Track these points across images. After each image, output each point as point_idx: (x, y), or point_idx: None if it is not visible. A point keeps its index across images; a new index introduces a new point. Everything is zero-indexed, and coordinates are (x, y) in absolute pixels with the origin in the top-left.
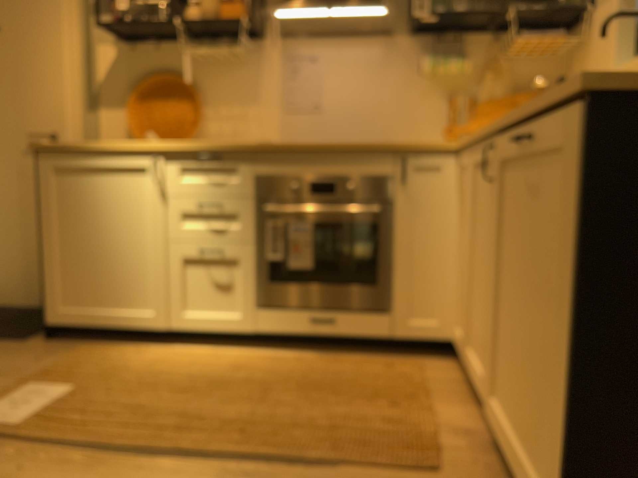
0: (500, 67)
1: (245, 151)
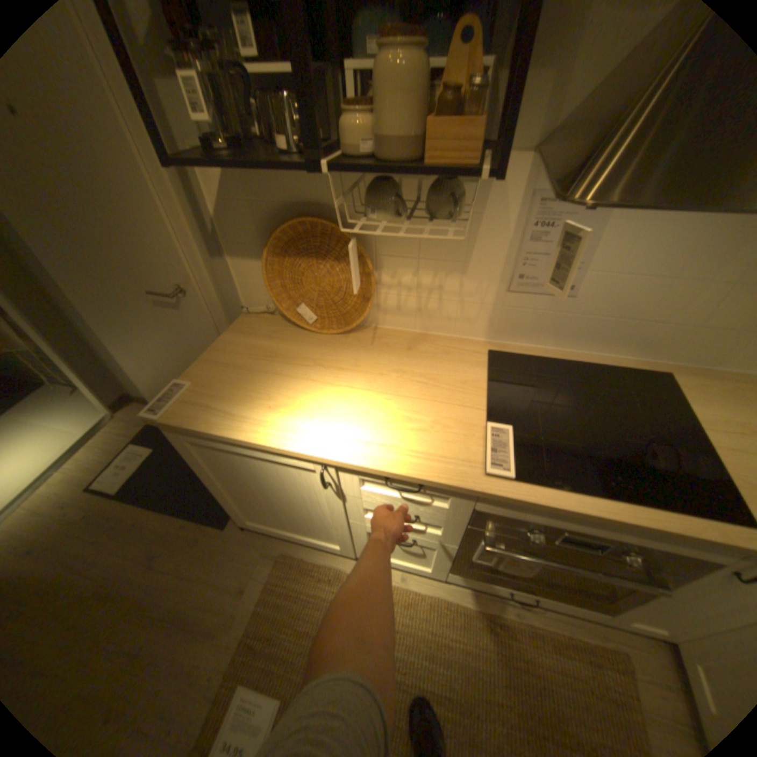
0: None
1: (468, 491)
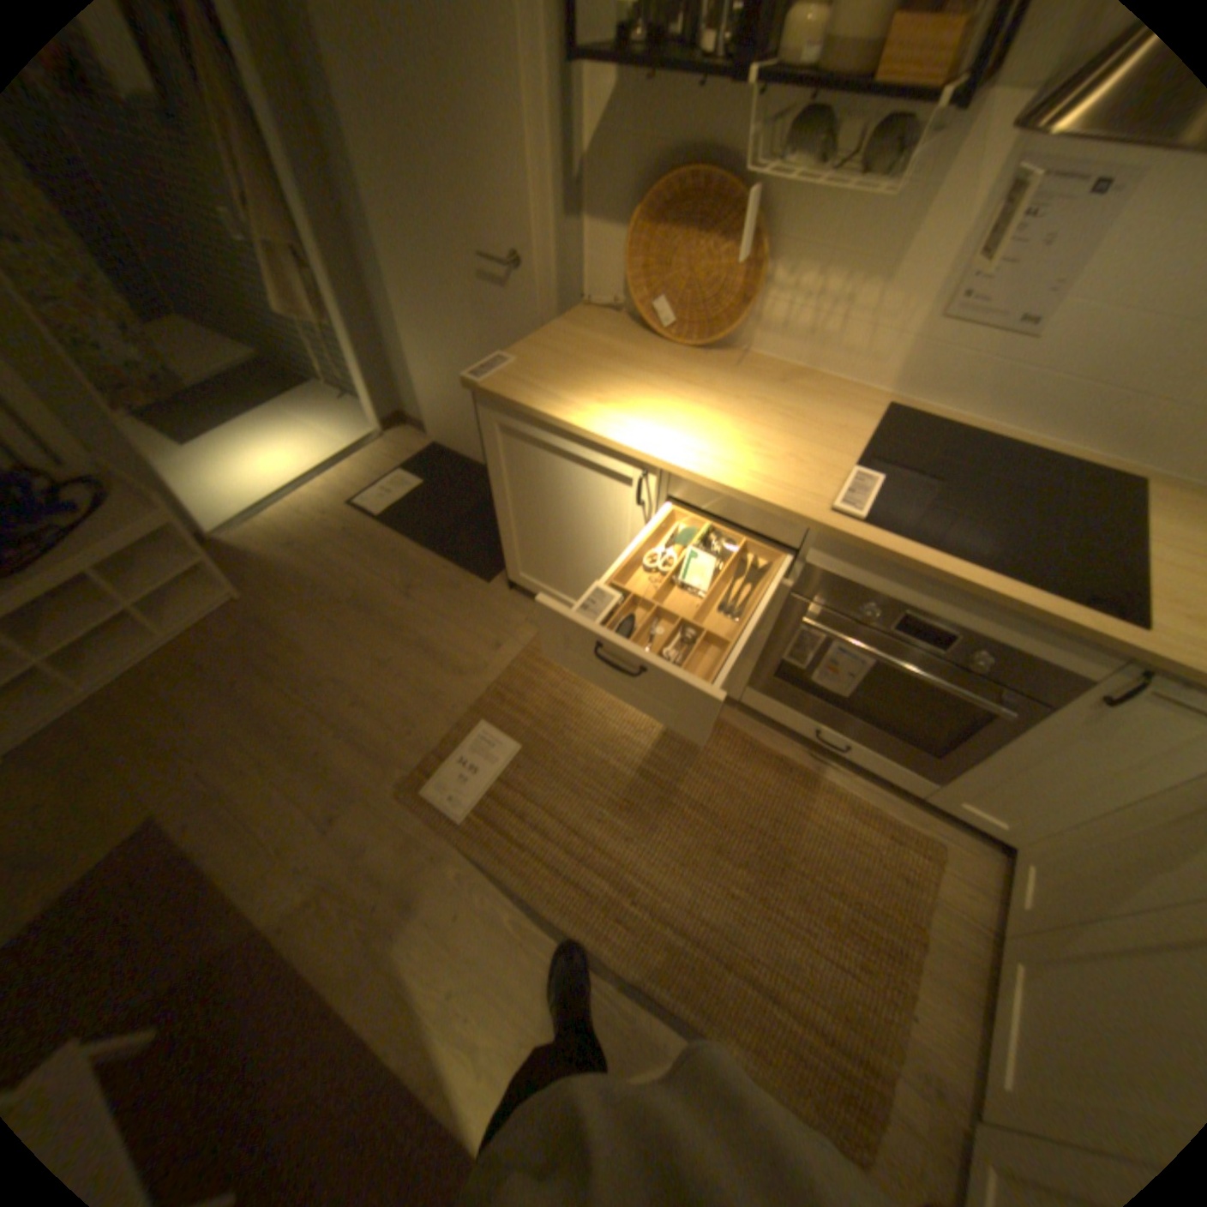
0: None
1: (803, 525)
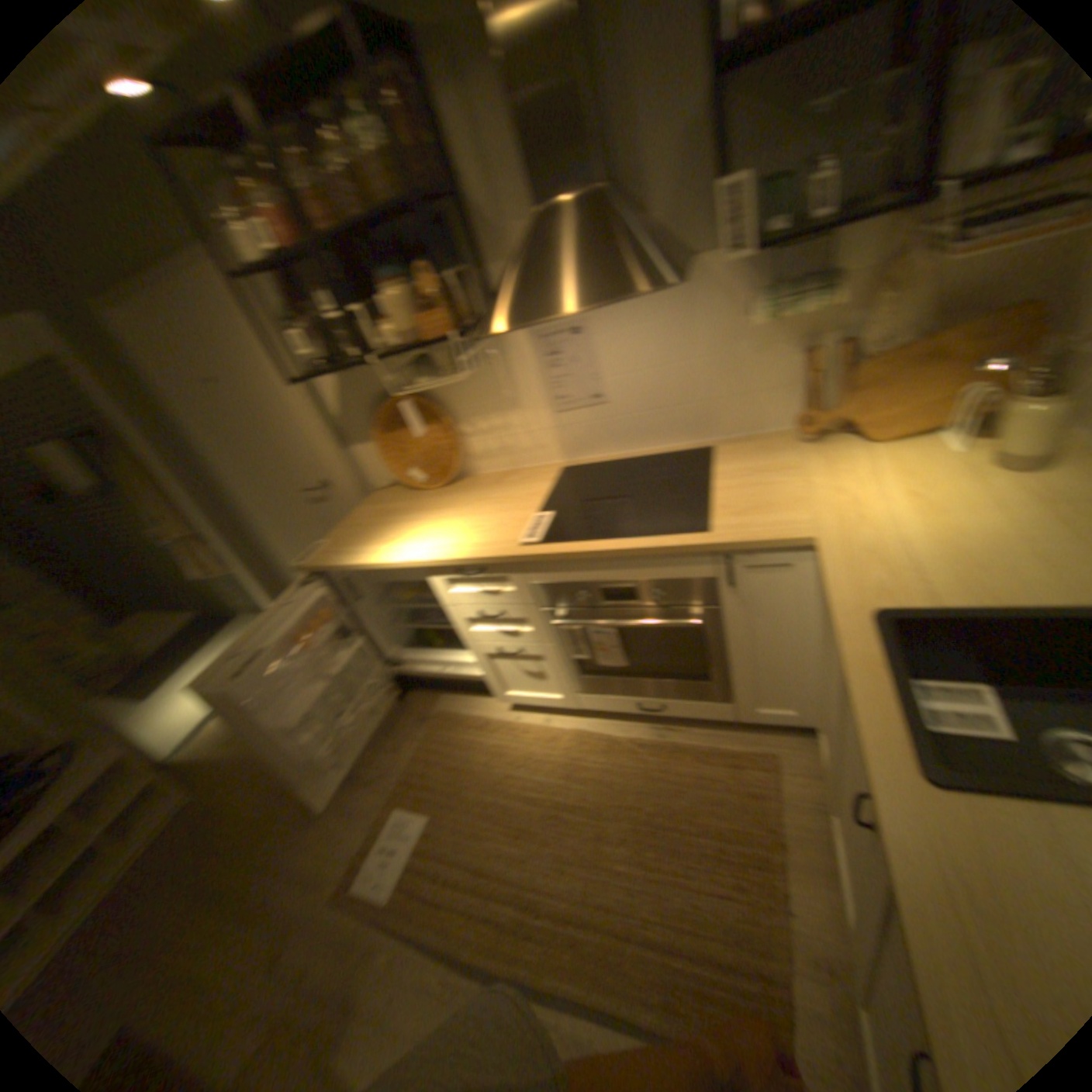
0: (910, 269)
1: (505, 562)
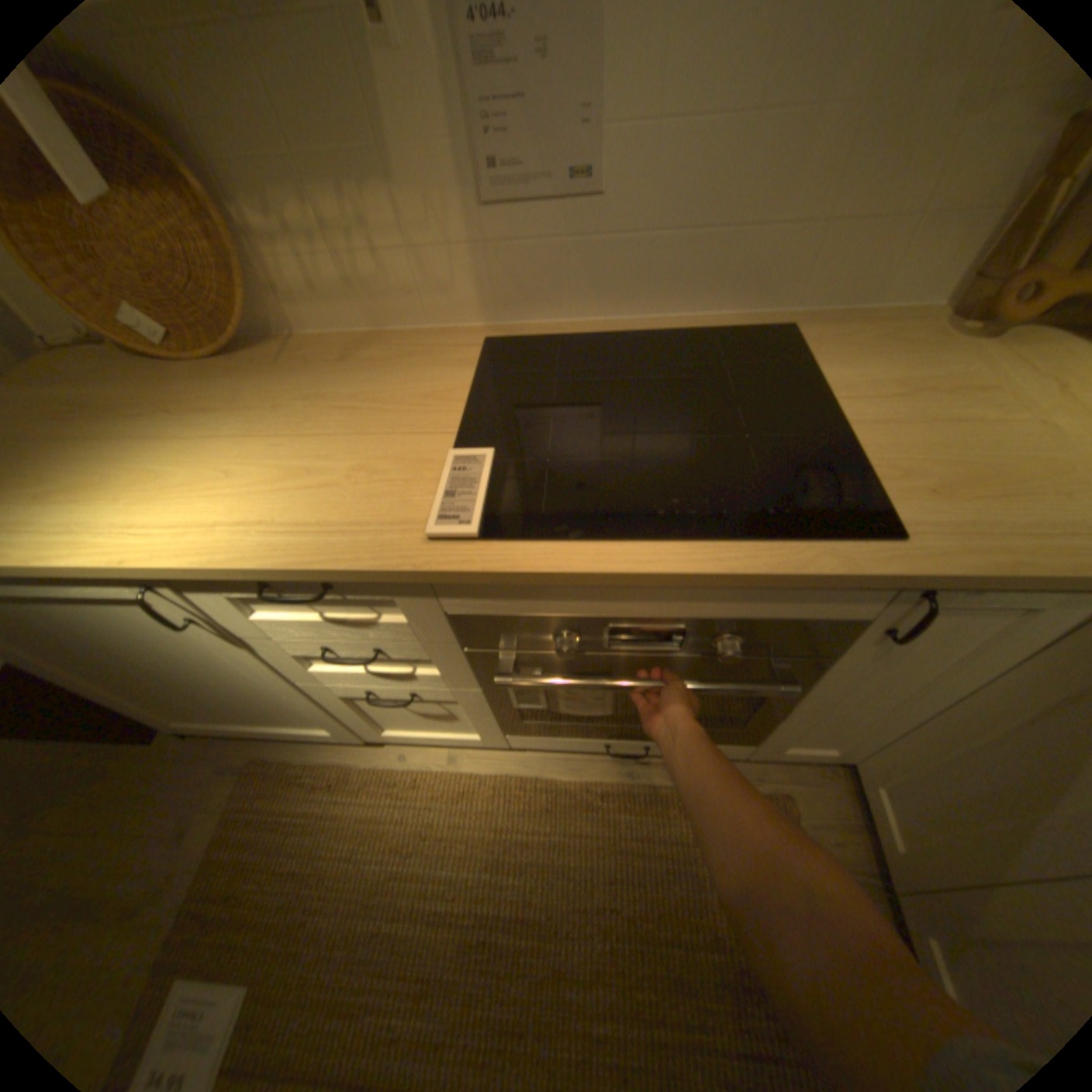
0: None
1: (401, 577)
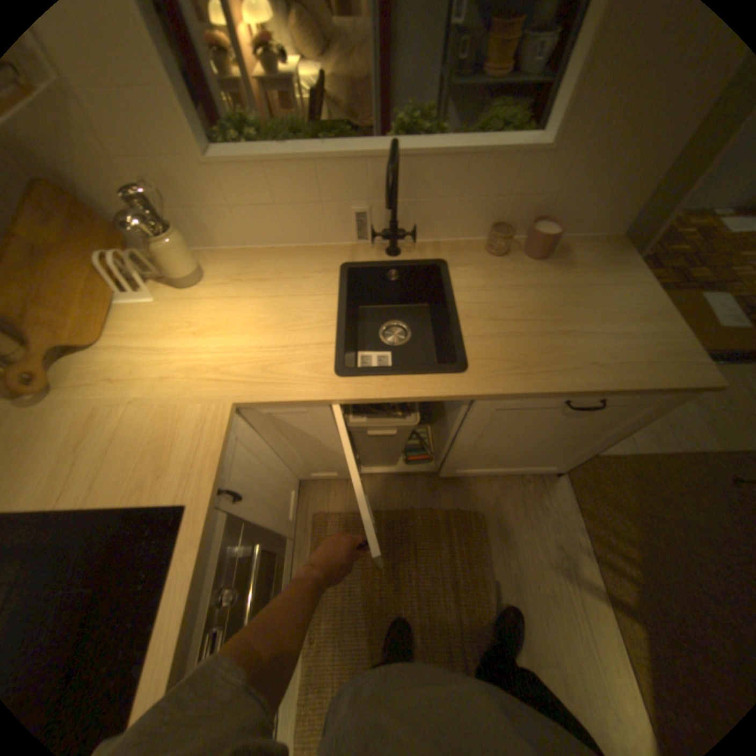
0: None
1: None
